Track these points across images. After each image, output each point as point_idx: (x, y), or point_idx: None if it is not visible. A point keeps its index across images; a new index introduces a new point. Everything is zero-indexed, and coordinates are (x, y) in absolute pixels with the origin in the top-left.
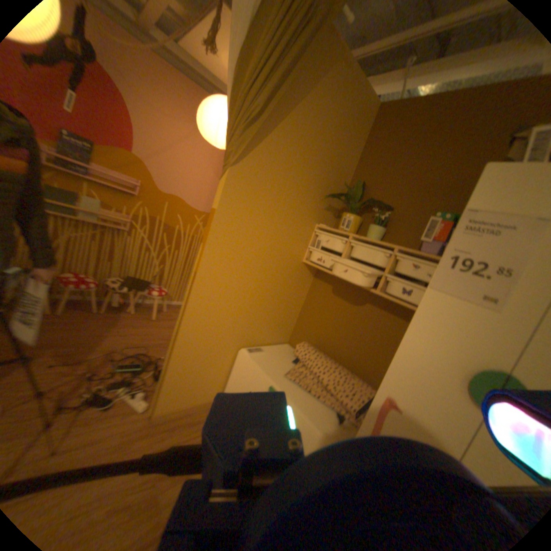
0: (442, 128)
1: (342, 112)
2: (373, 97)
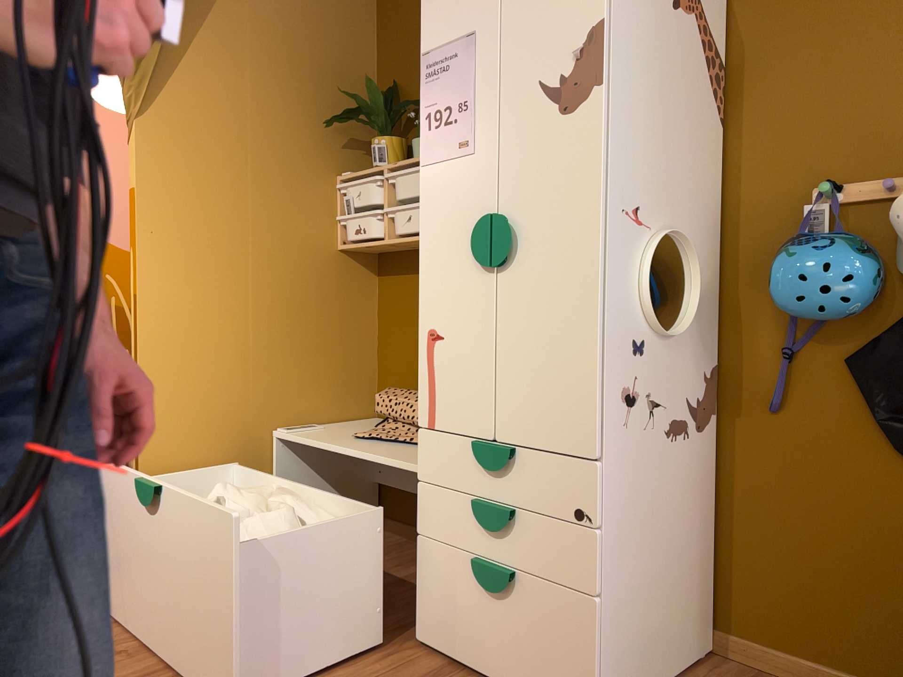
0: None
1: None
2: None
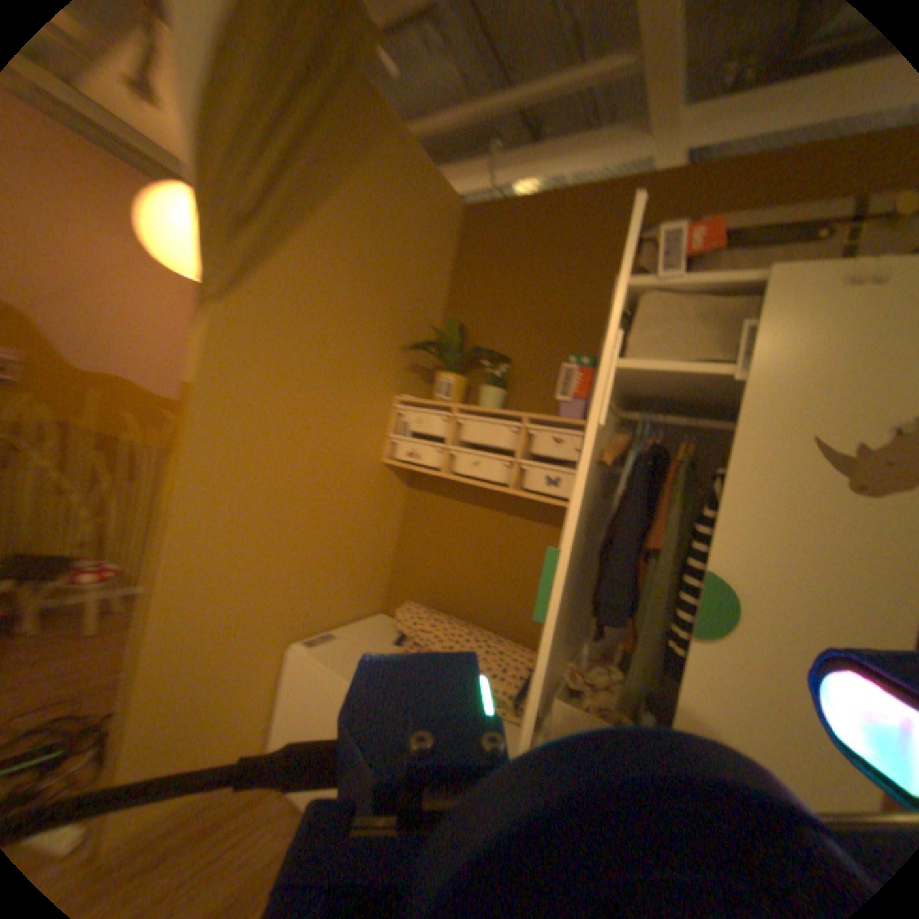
0: (555, 240)
1: (410, 216)
2: (453, 197)
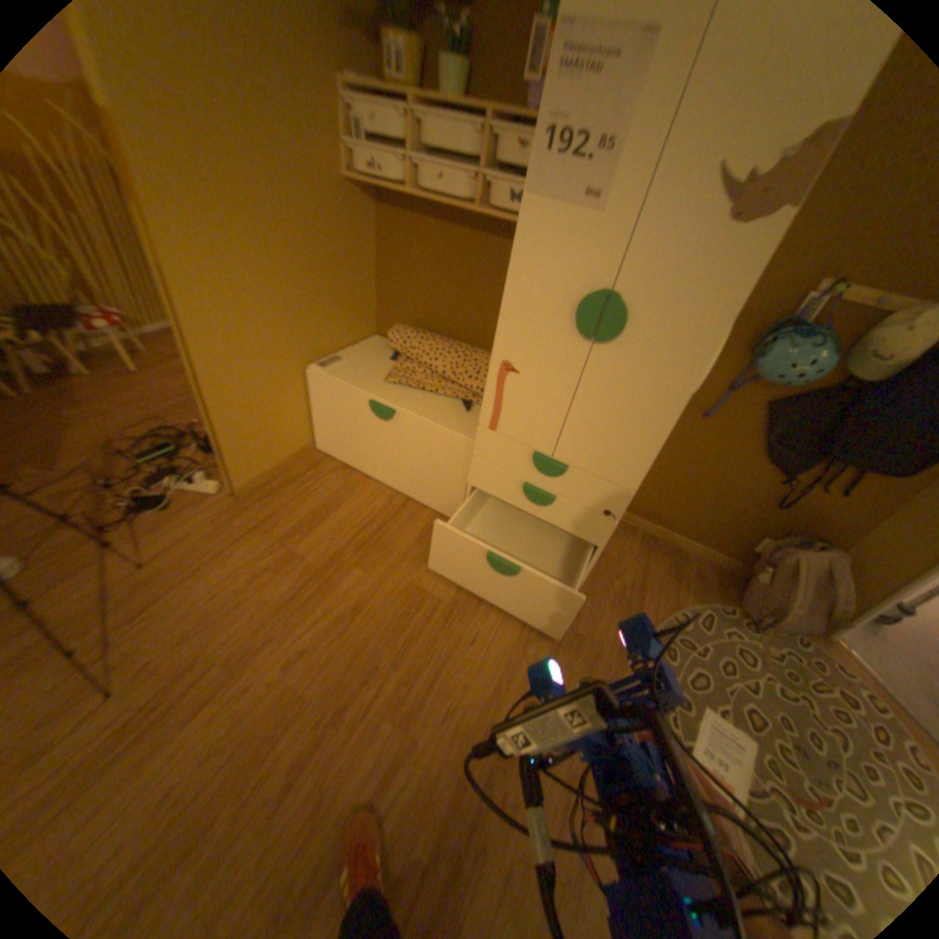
0: None
1: None
2: None
